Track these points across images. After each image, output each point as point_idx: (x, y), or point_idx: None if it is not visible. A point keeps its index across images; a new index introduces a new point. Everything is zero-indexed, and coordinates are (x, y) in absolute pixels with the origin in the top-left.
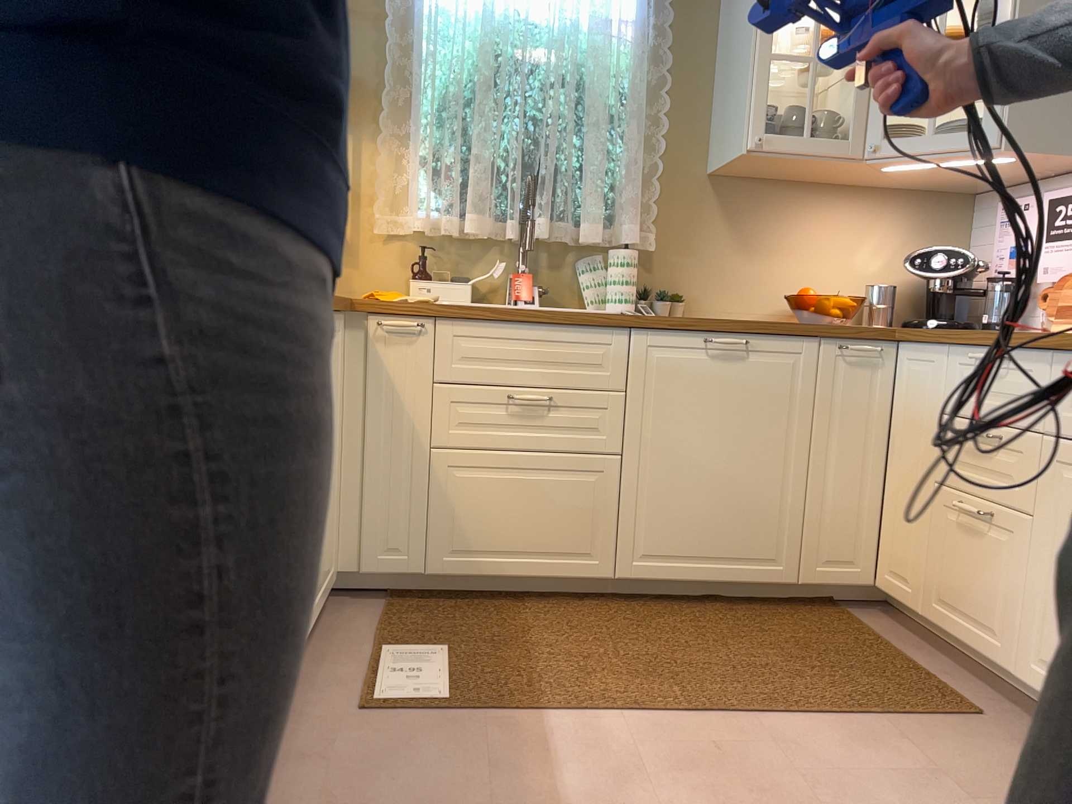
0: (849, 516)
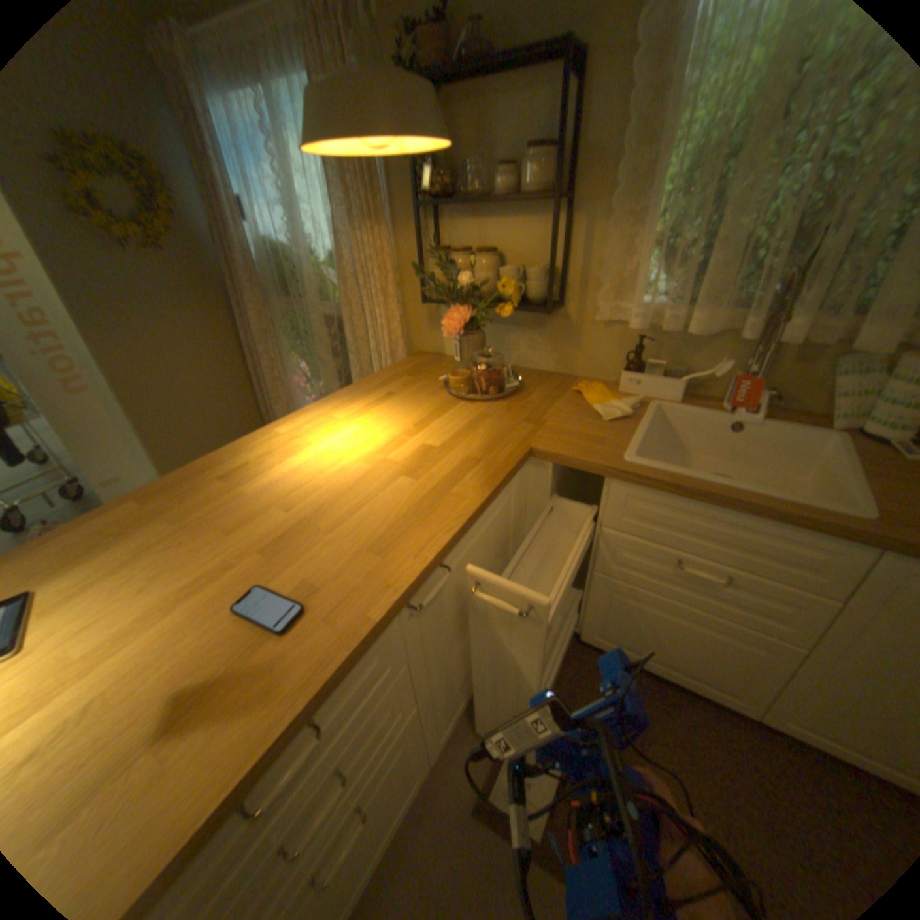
0: None
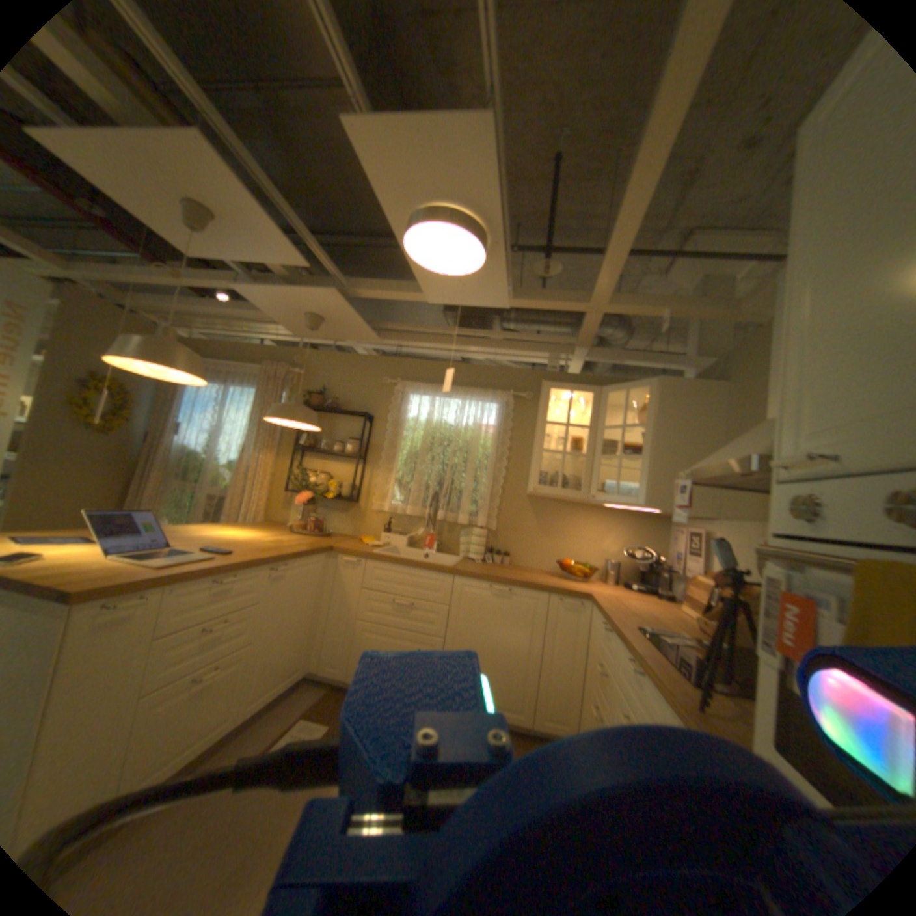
0: (562, 696)
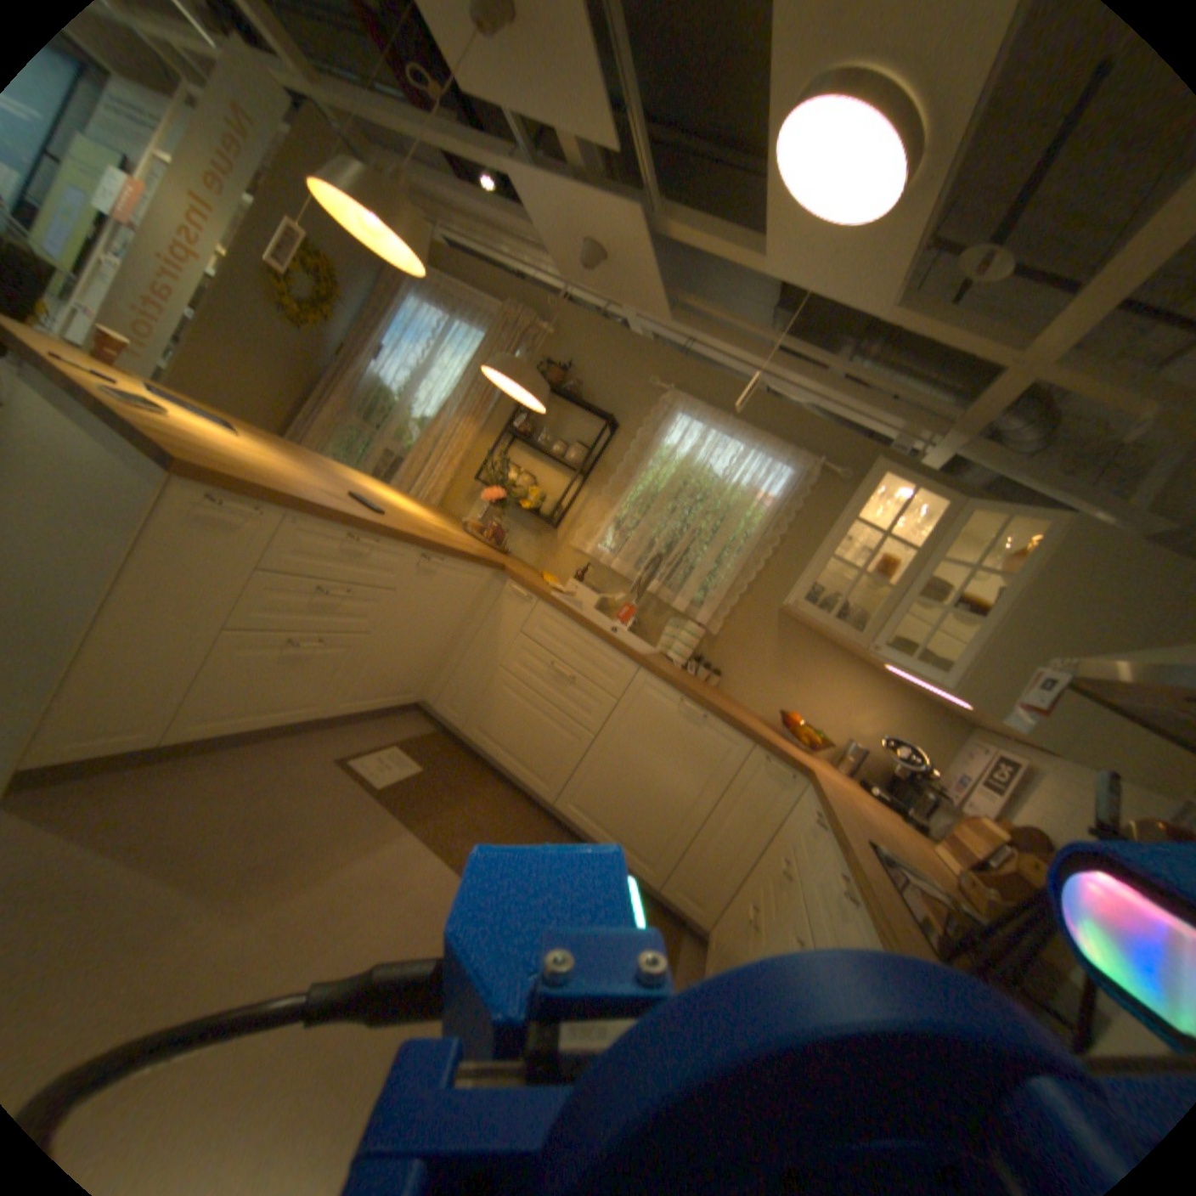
0: (715, 877)
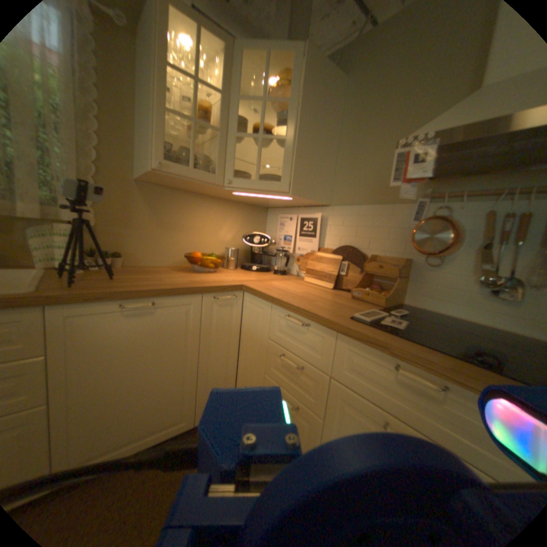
0: (220, 383)
